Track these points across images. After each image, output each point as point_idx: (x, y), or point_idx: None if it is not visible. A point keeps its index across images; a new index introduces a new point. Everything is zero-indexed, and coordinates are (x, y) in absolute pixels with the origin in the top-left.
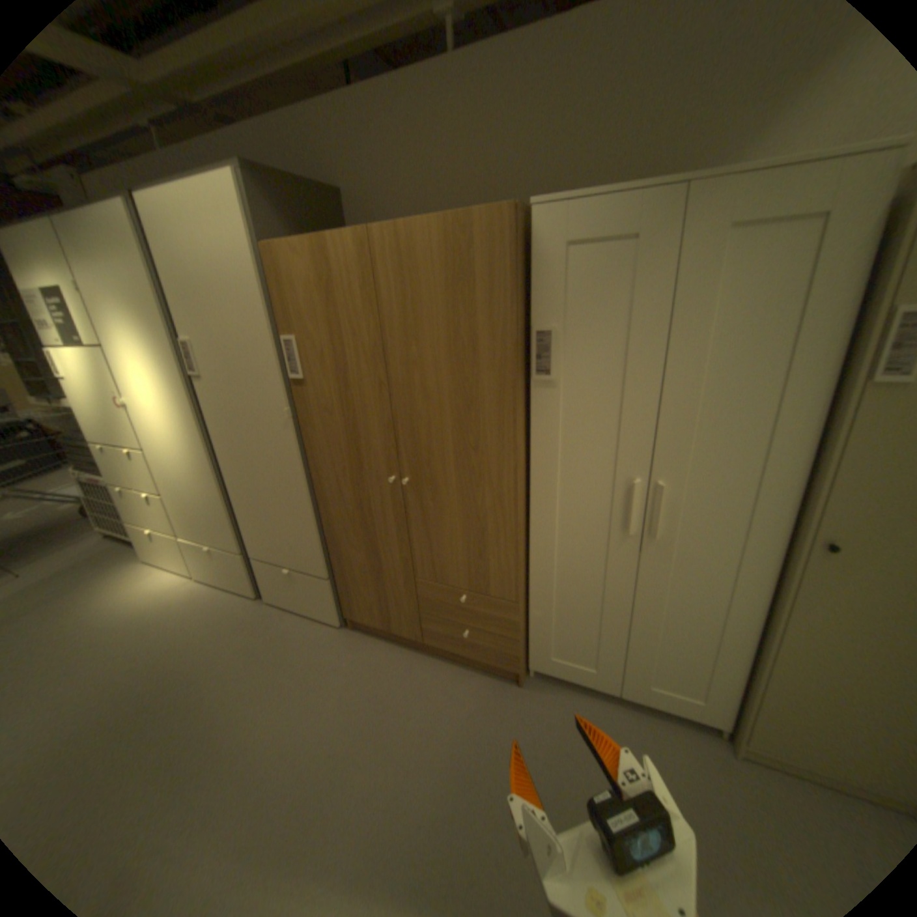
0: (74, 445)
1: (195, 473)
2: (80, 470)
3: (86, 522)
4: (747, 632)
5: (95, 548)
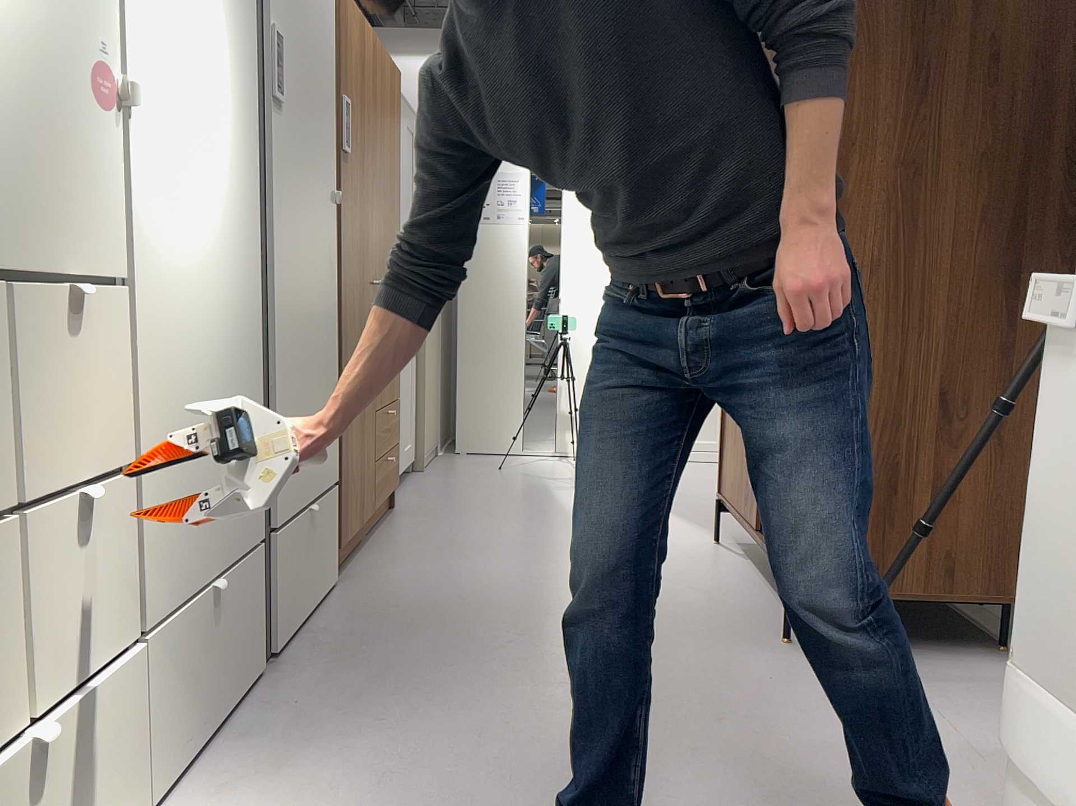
0: None
1: (230, 329)
2: None
3: None
4: (413, 372)
5: None
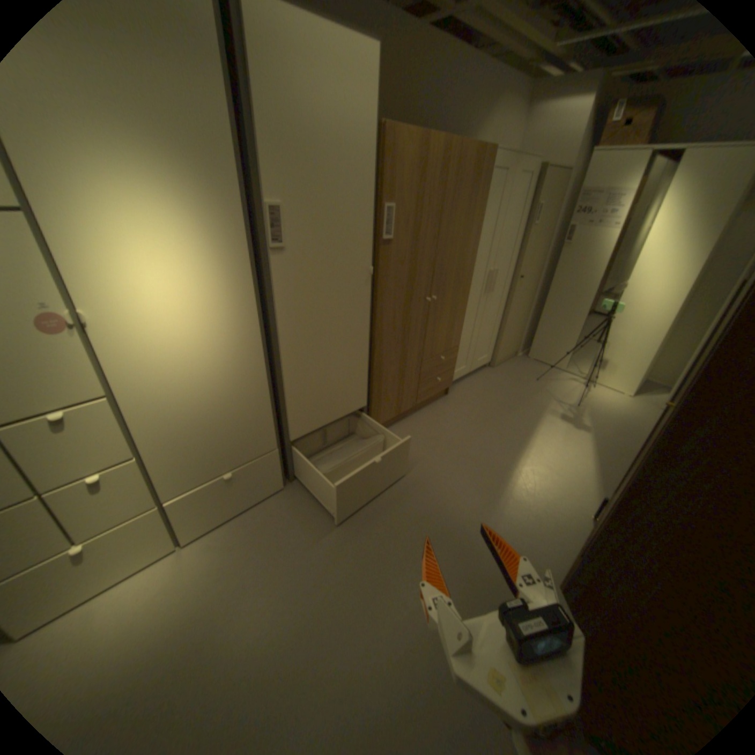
0: None
1: (232, 379)
2: None
3: None
4: (499, 319)
5: None
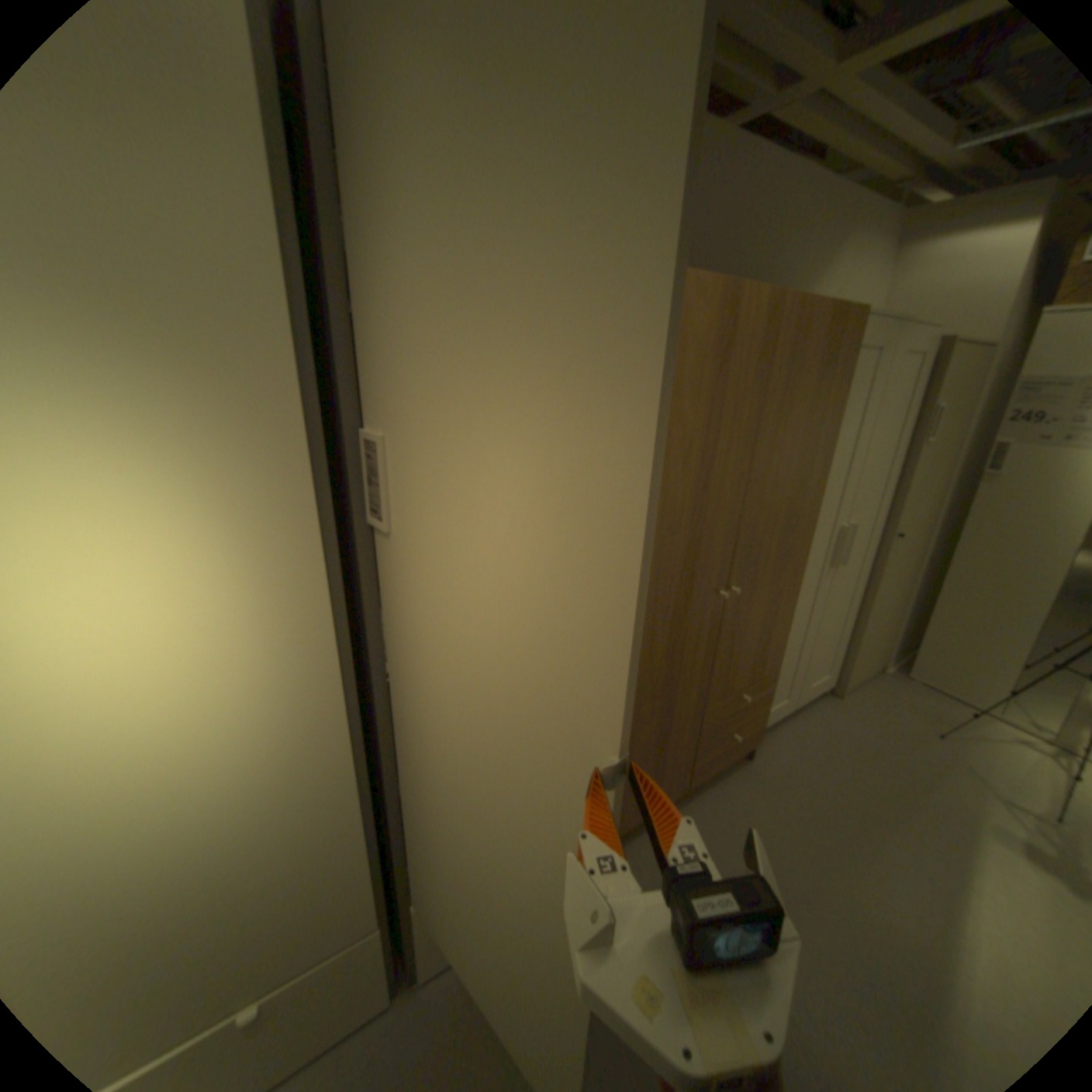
0: None
1: (265, 807)
2: None
3: None
4: (854, 610)
5: None
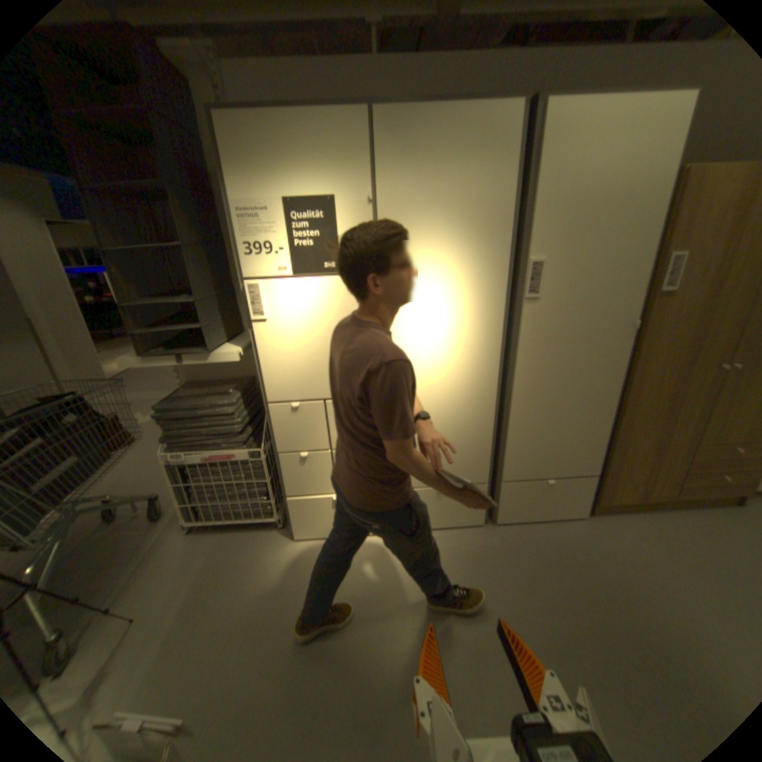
0: (185, 414)
1: (465, 406)
2: (181, 448)
3: (112, 527)
4: None
5: (190, 548)
